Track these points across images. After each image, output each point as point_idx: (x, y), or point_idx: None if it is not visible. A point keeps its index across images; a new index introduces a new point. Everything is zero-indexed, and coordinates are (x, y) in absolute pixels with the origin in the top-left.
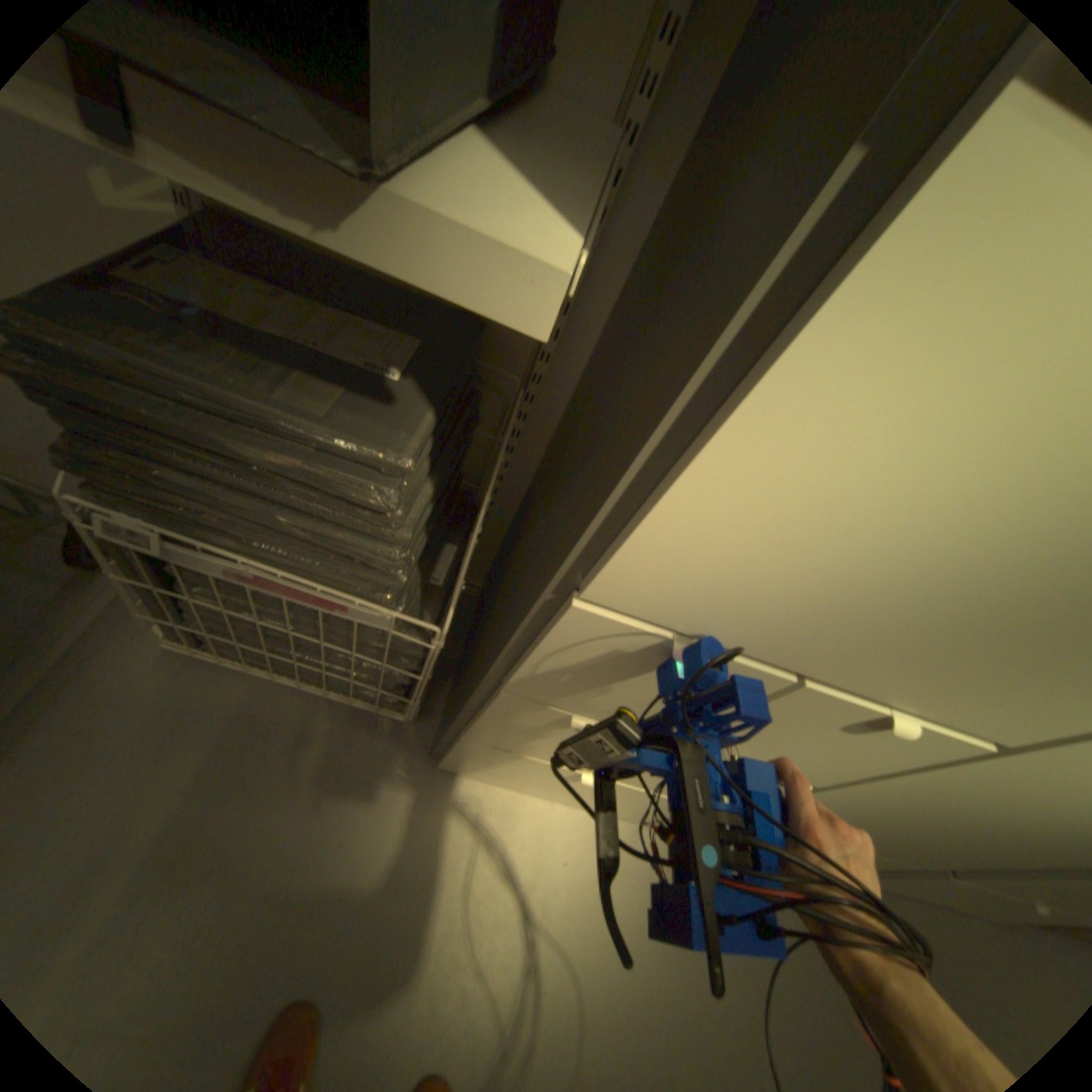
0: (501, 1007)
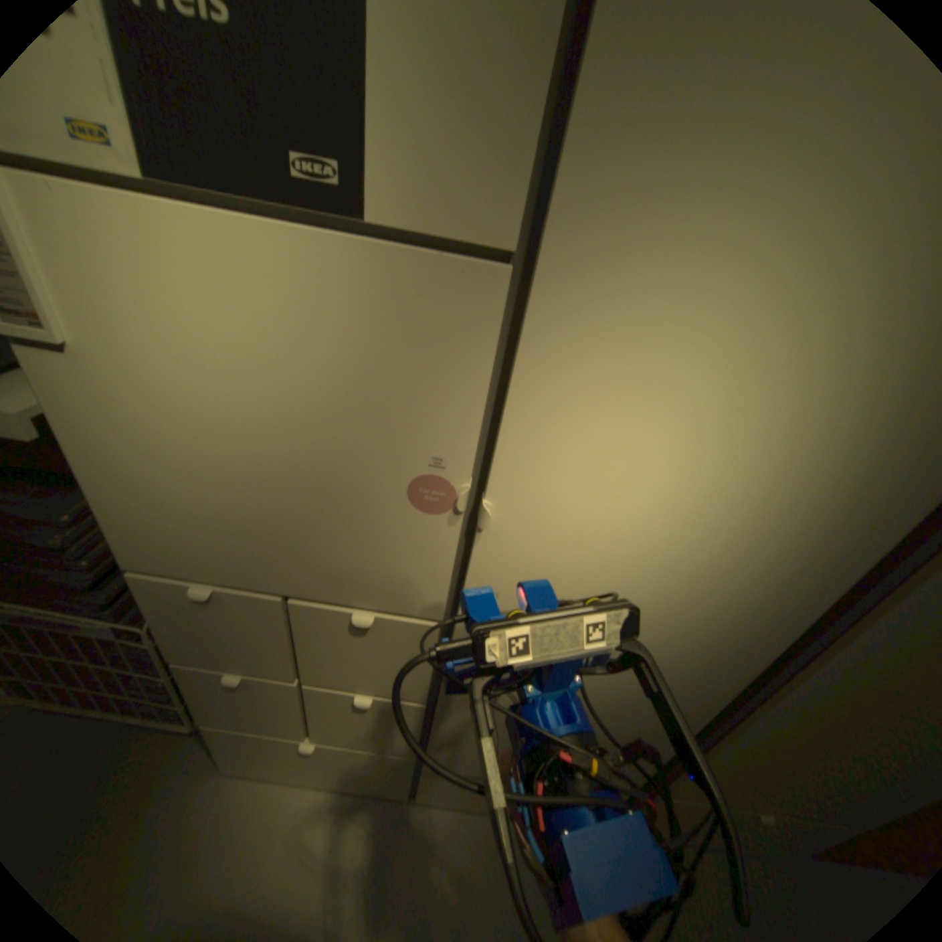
0: None
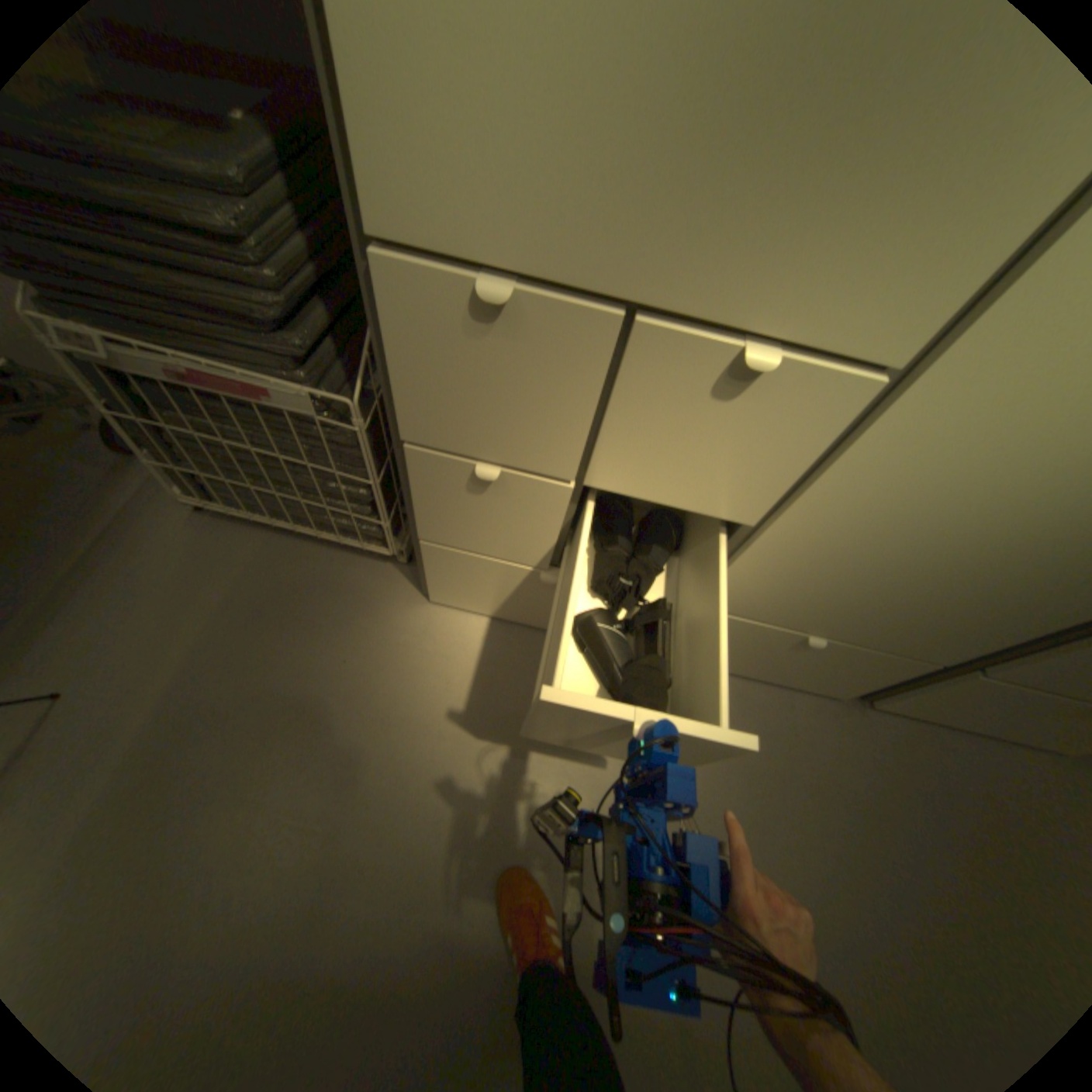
0: (492, 791)
